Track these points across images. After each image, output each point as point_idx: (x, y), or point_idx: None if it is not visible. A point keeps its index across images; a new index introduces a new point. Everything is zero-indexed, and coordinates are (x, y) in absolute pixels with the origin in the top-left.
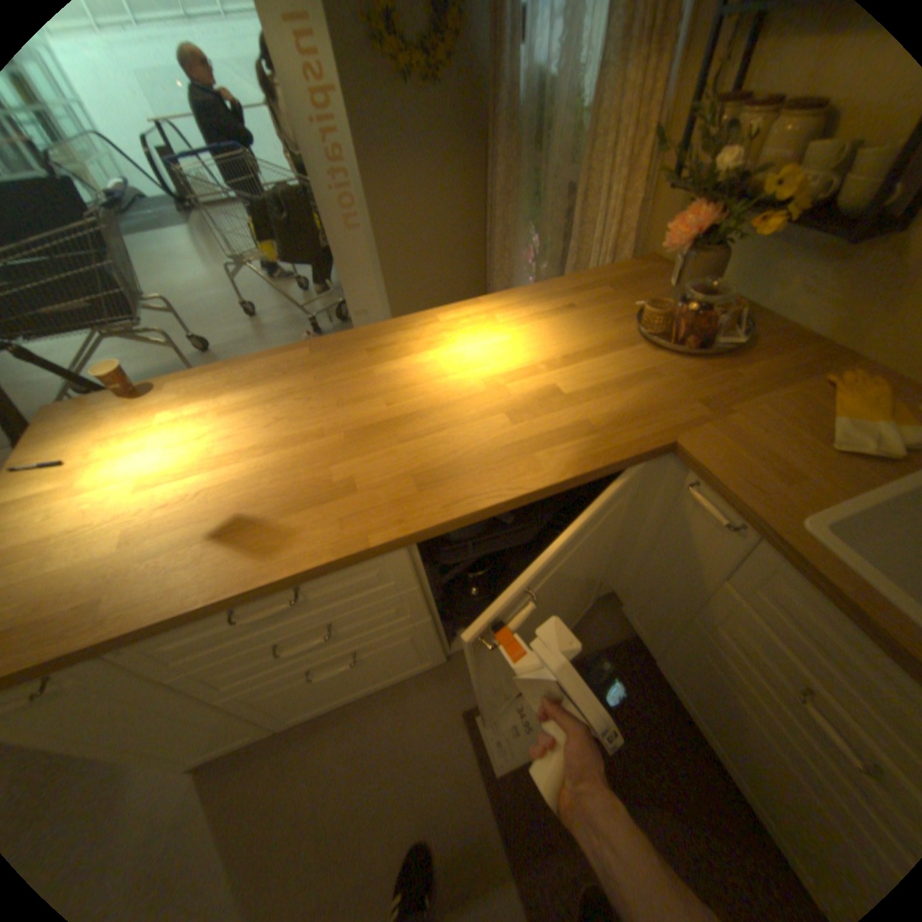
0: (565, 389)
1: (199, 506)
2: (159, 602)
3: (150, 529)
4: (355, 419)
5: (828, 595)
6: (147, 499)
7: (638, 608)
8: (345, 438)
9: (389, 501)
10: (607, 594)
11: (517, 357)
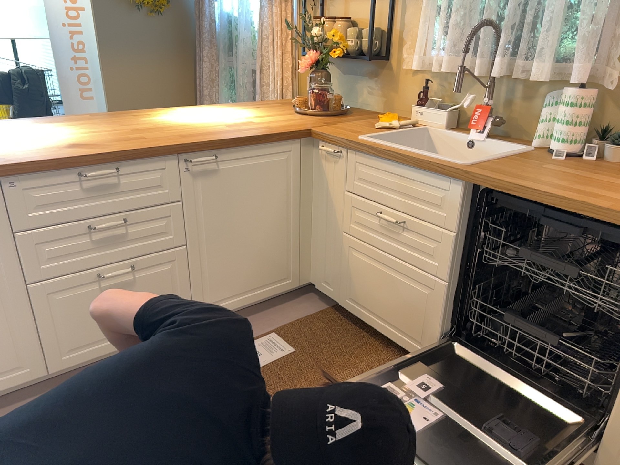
0: (256, 121)
1: (50, 143)
2: (46, 157)
3: (22, 148)
4: (137, 128)
5: (366, 152)
6: (11, 143)
7: (322, 270)
8: (133, 131)
9: (168, 139)
10: (305, 283)
11: (229, 116)
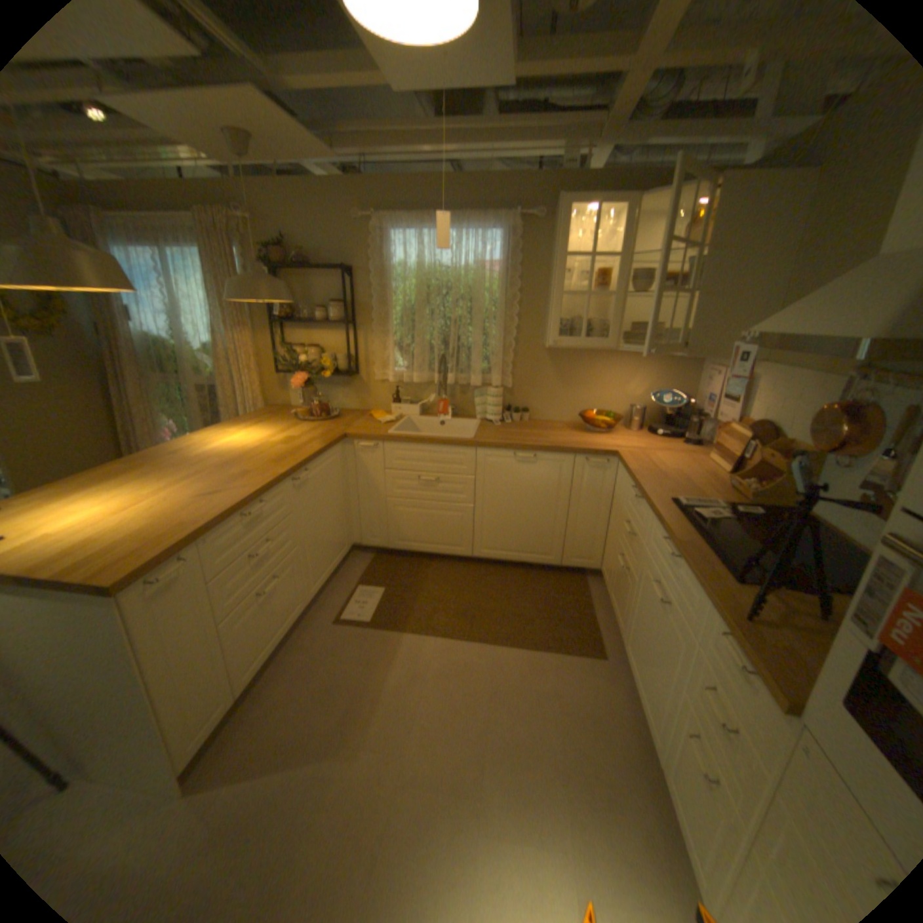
0: (294, 436)
1: (175, 499)
2: (215, 510)
3: (160, 511)
4: (211, 465)
5: (401, 442)
6: (132, 511)
7: (367, 530)
8: (217, 468)
9: (270, 467)
10: (351, 545)
11: (260, 436)
